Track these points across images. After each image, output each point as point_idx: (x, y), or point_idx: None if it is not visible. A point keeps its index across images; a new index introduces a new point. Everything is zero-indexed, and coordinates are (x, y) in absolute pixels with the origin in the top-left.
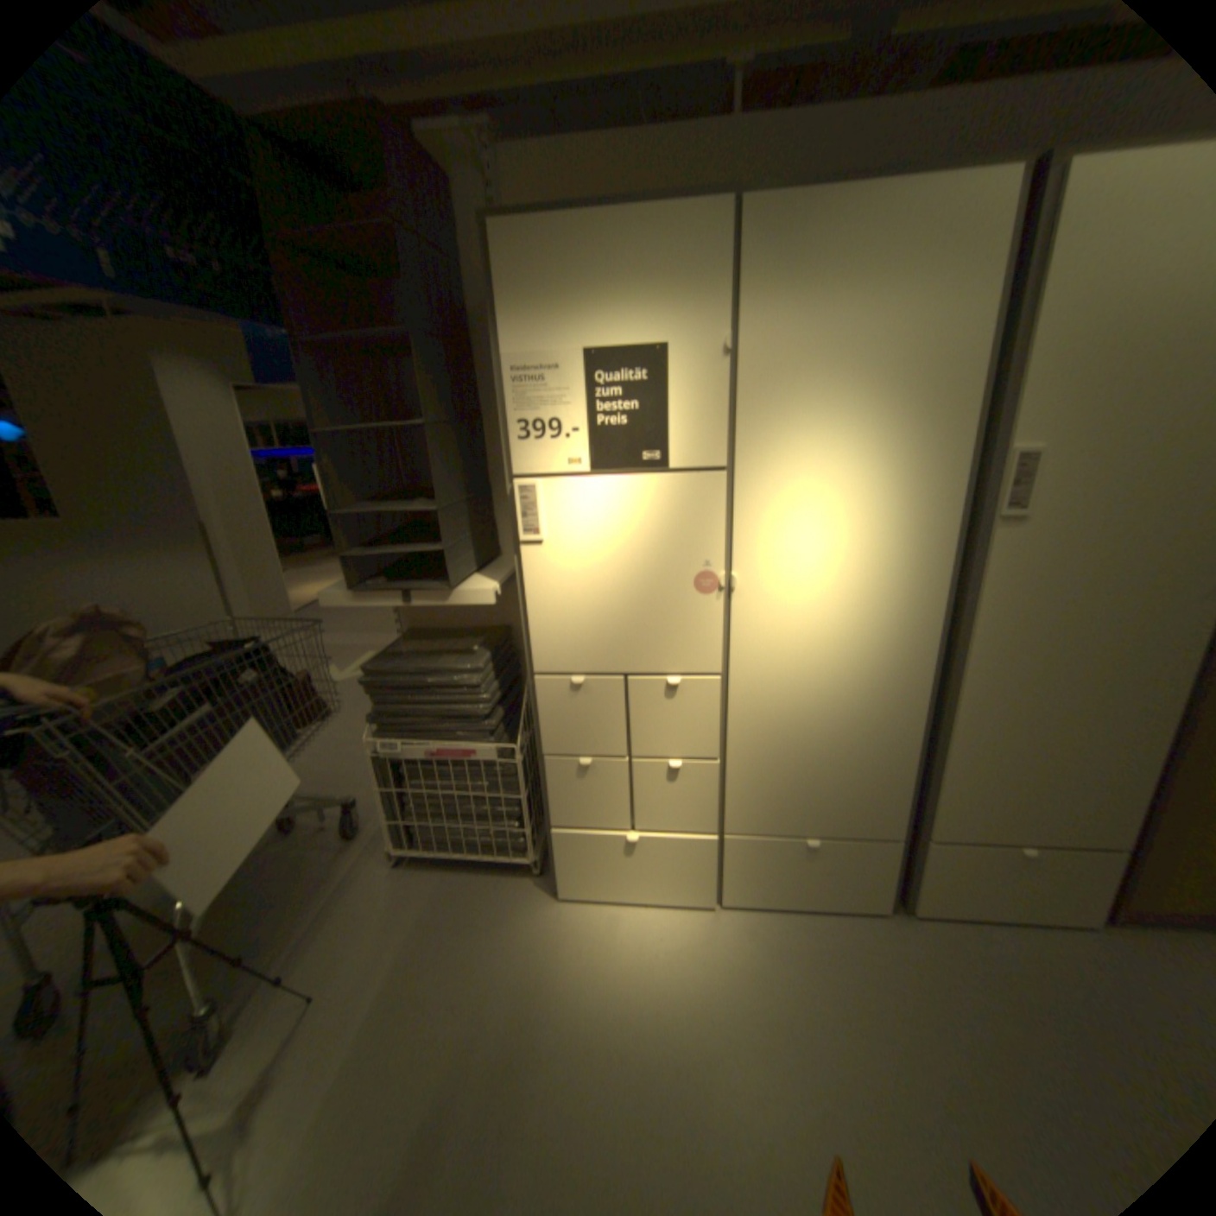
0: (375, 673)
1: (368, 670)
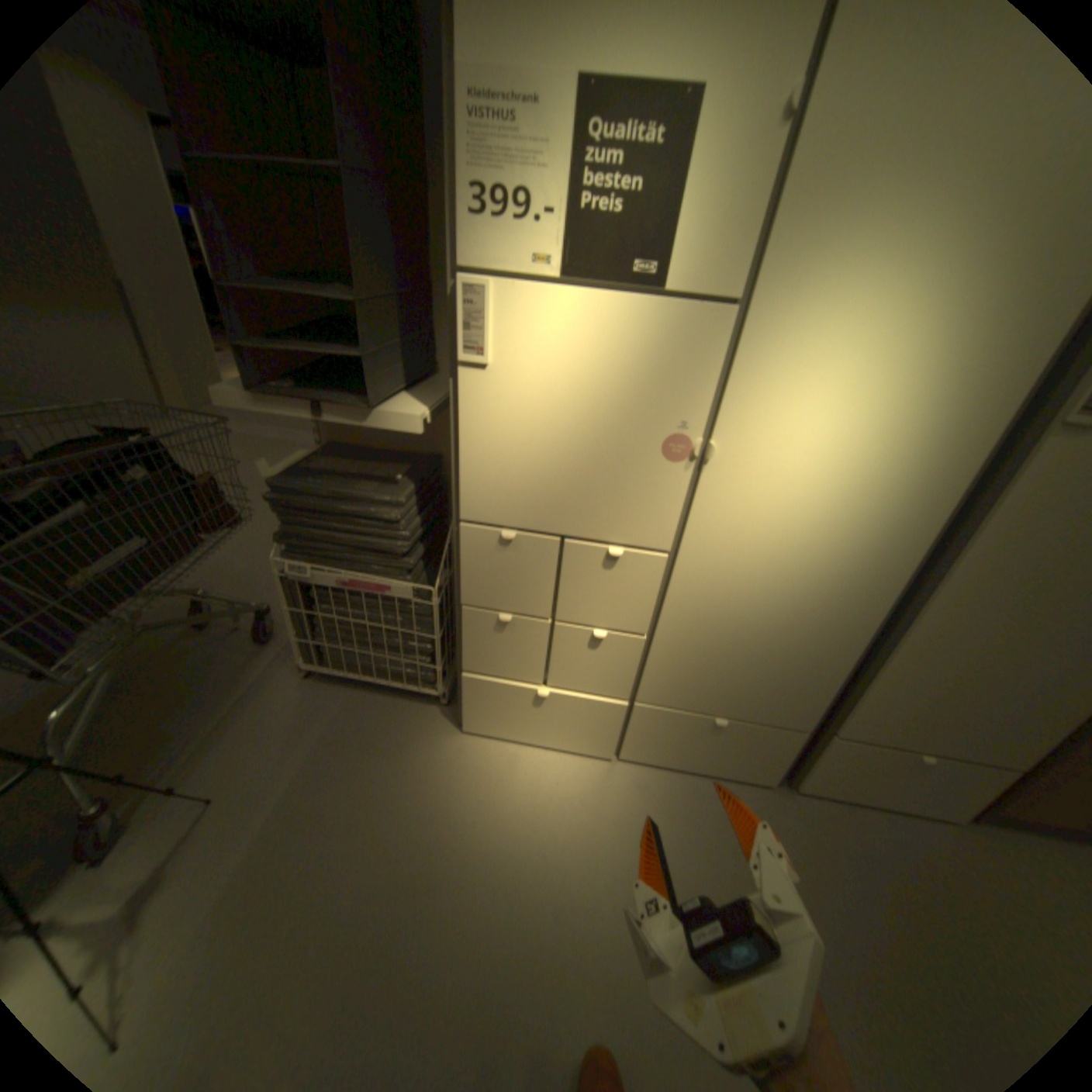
0: (283, 490)
1: (274, 485)
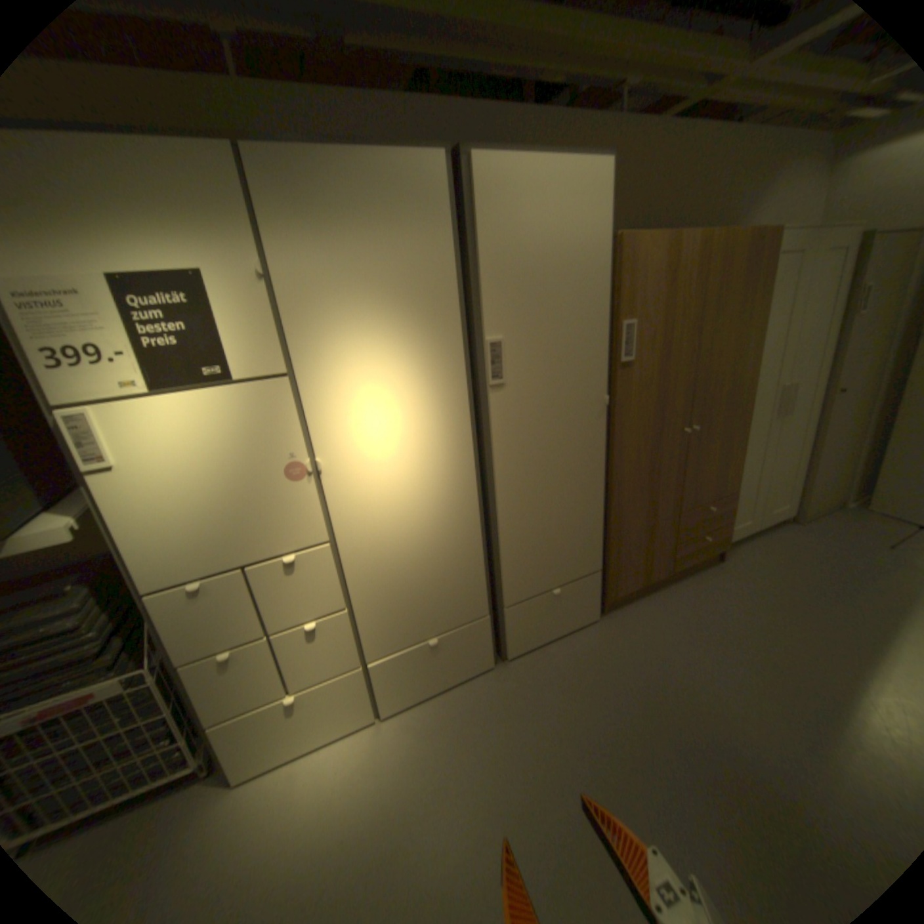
0: None
1: None
